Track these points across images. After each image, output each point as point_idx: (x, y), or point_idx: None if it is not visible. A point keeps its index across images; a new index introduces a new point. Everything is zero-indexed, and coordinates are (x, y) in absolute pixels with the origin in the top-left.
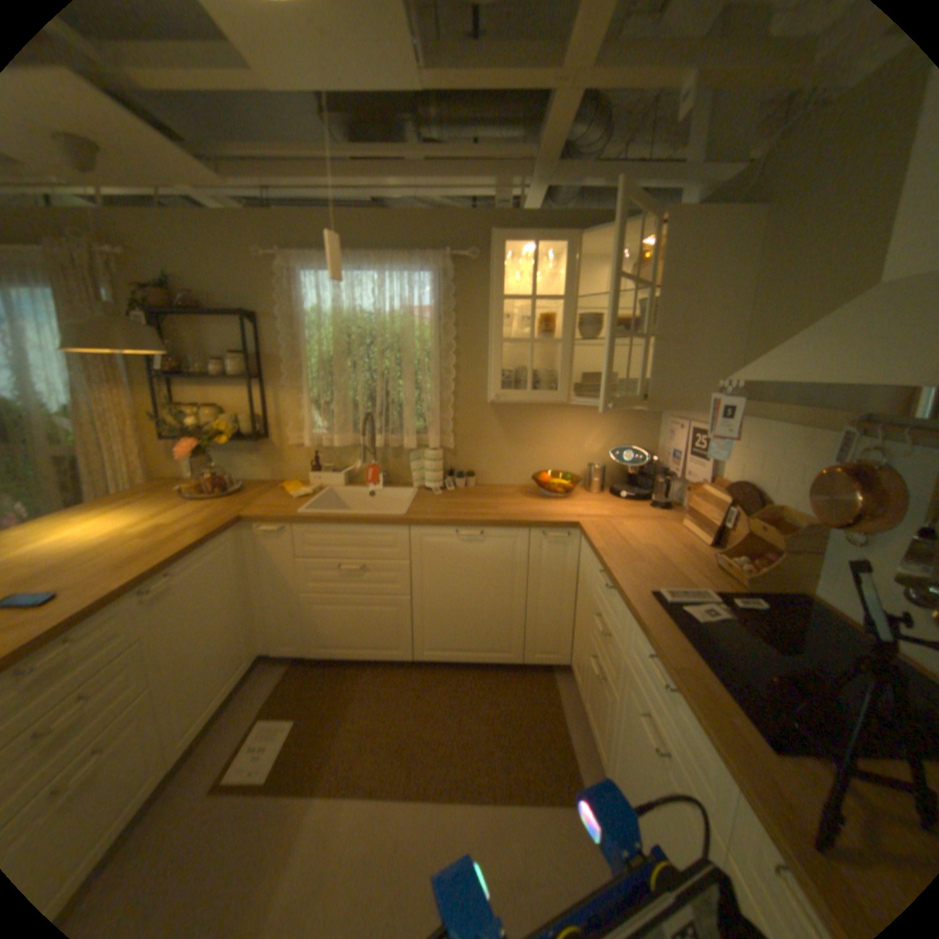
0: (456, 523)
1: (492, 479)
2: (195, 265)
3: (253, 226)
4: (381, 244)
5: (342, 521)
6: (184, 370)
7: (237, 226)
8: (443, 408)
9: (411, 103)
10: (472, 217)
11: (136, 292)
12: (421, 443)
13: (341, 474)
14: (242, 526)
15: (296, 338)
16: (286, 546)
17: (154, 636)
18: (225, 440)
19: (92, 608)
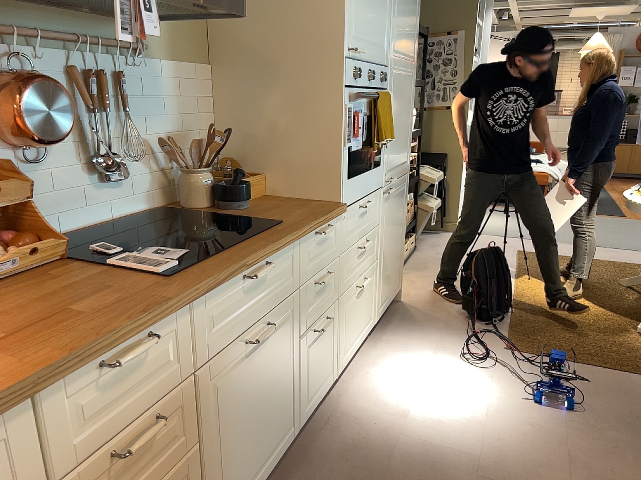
0: None
1: None
2: None
3: None
4: None
5: None
6: None
7: None
8: None
9: None
10: None
11: None
12: None
13: None
14: None
15: None
16: None
17: None
18: None
19: None
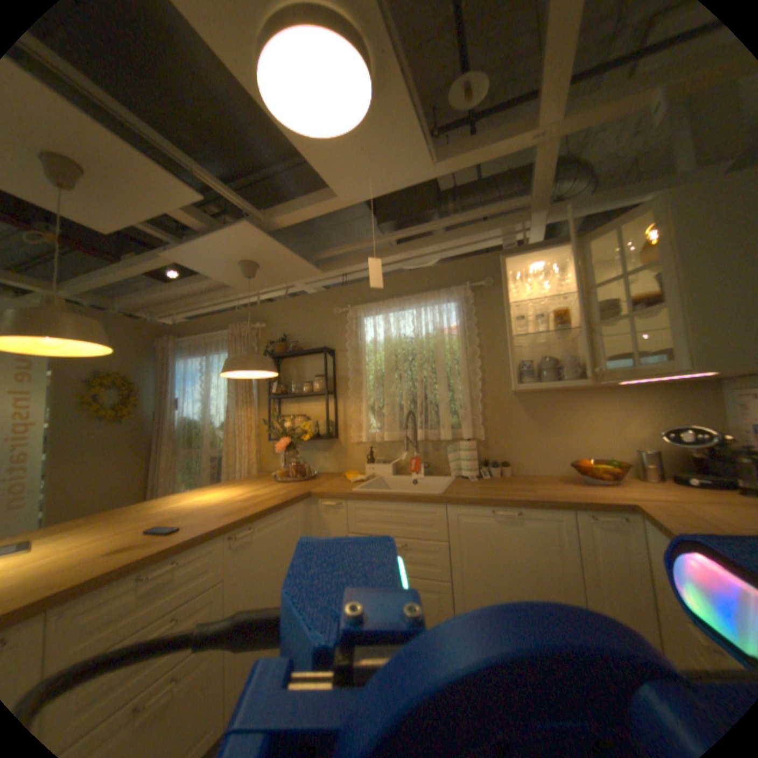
0: (493, 502)
1: (529, 469)
2: (303, 324)
3: (338, 296)
4: (419, 290)
5: (387, 497)
6: (290, 391)
7: (329, 297)
8: (475, 404)
9: (436, 201)
10: (486, 257)
11: (270, 346)
12: (457, 436)
13: (390, 464)
14: (312, 500)
15: (360, 361)
16: (343, 519)
17: (236, 578)
18: (310, 439)
19: (199, 537)
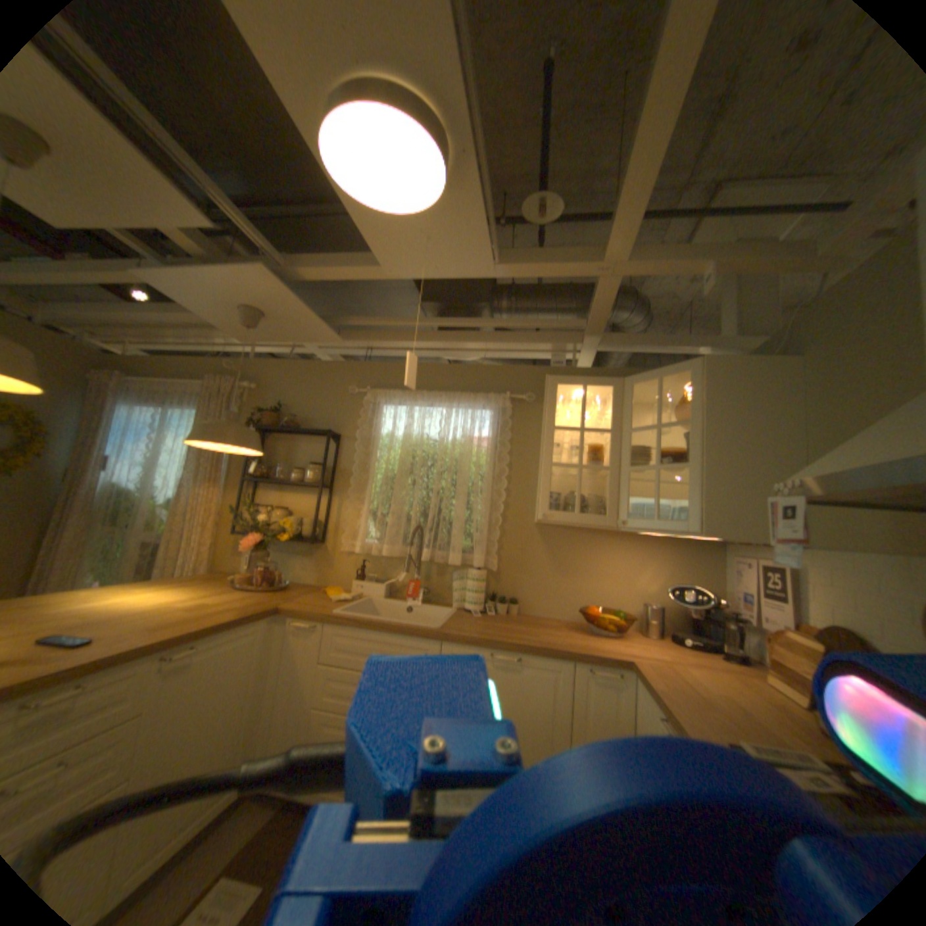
0: (493, 644)
1: (537, 610)
2: (307, 398)
3: (356, 373)
4: (453, 389)
5: (375, 625)
6: (273, 476)
7: (345, 372)
8: (492, 529)
9: (489, 297)
10: (531, 371)
11: (257, 415)
12: (466, 562)
13: (384, 584)
14: (279, 619)
15: (370, 456)
16: (315, 646)
17: (161, 713)
18: (288, 540)
19: (122, 657)
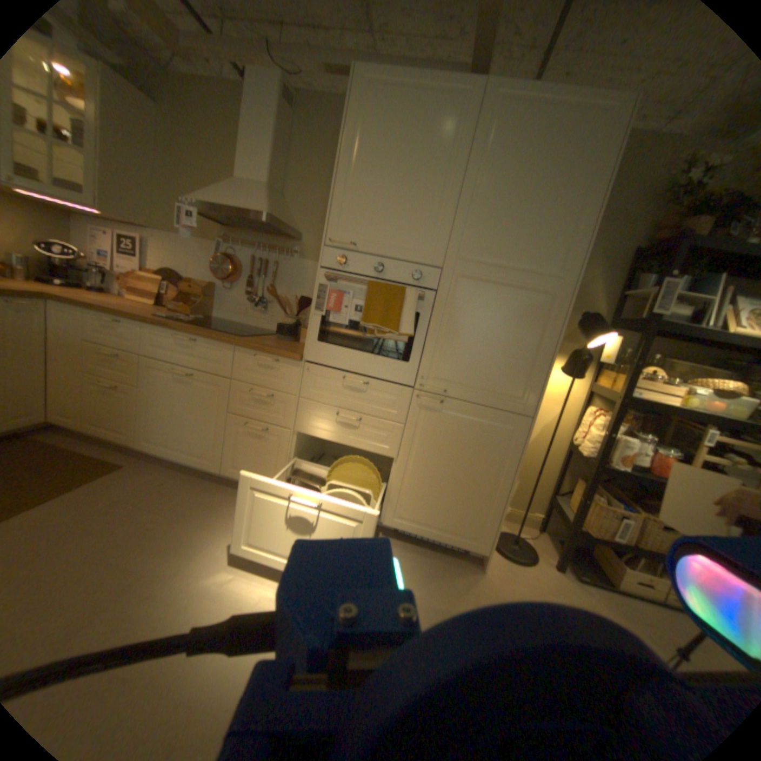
0: None
1: None
2: None
3: None
4: None
5: None
6: None
7: None
8: None
9: None
10: None
11: None
12: None
13: None
14: None
15: None
16: None
17: None
18: None
19: None
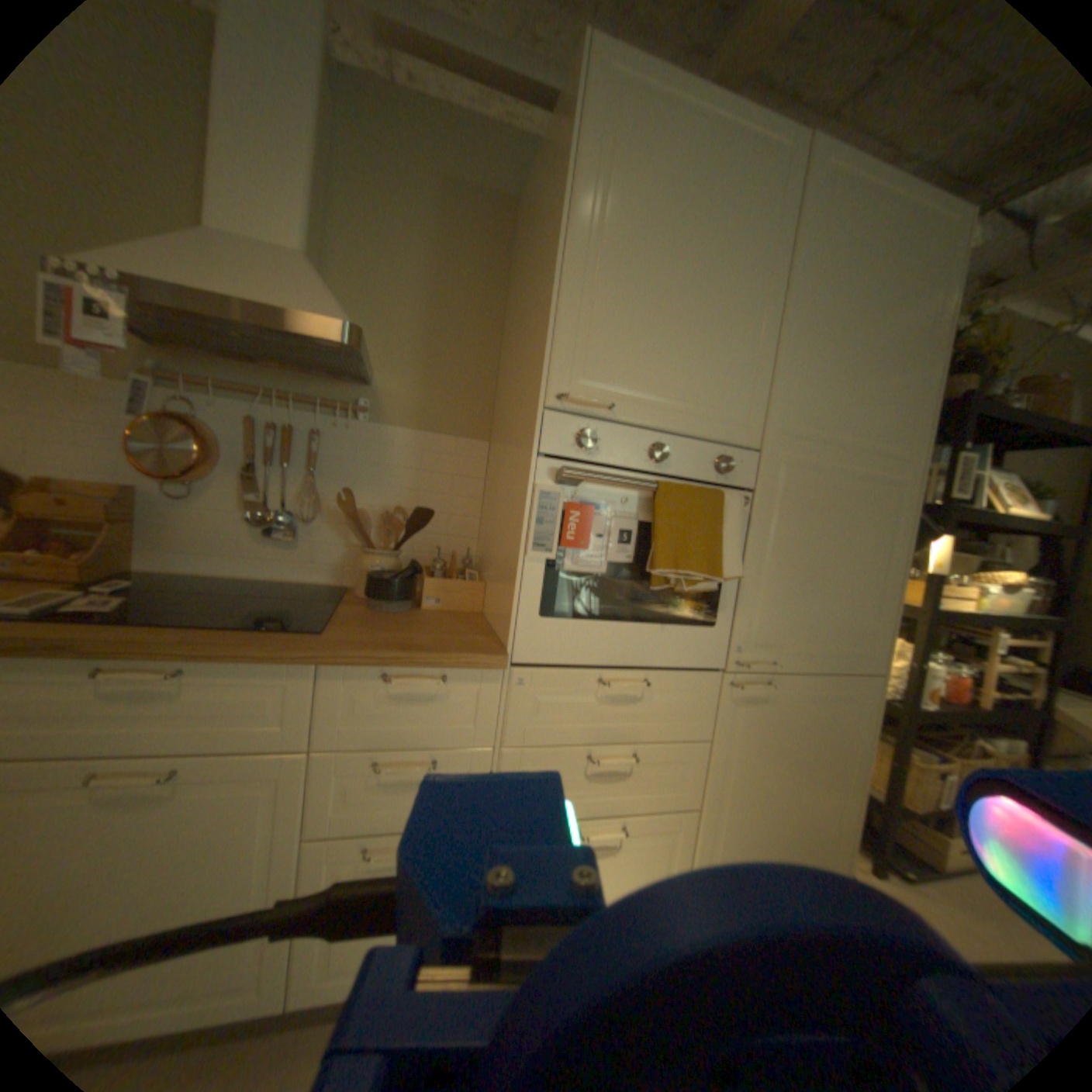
0: None
1: None
2: None
3: None
4: None
5: None
6: None
7: None
8: None
9: None
10: None
11: None
12: None
13: None
14: None
15: None
16: None
17: None
18: None
19: None
